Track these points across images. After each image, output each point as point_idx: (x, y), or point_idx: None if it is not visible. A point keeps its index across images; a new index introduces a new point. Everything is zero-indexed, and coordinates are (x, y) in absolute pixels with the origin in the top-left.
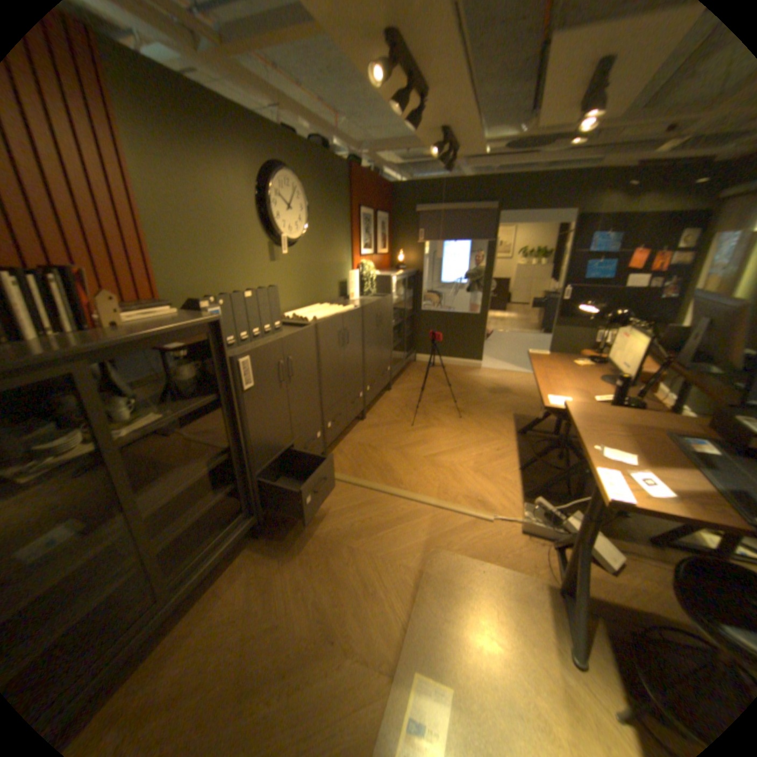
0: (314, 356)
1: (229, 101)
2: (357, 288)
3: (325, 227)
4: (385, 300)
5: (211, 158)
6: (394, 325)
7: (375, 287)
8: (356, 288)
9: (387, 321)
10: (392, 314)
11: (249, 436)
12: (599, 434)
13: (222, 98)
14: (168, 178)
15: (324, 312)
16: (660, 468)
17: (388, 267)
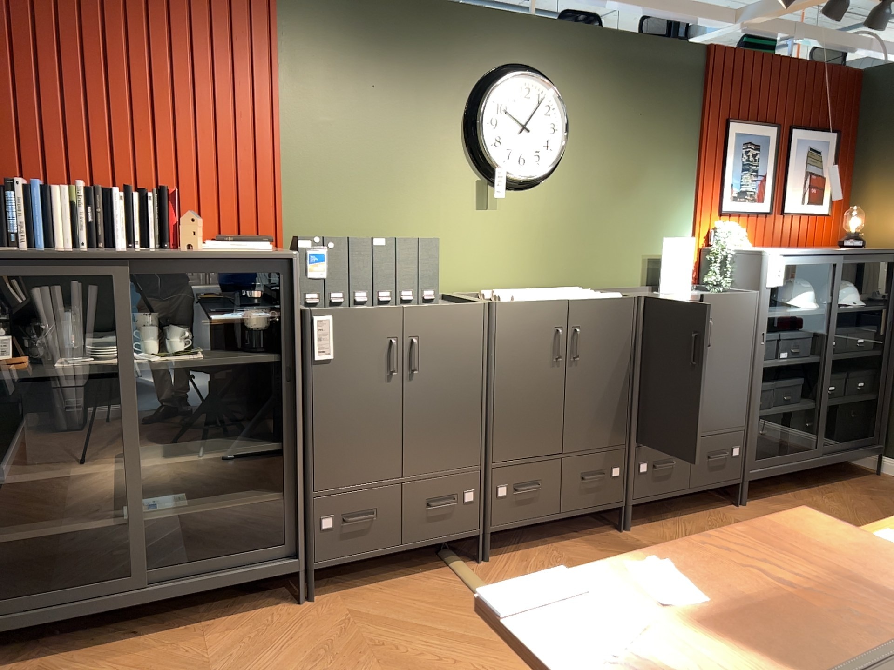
0: (479, 353)
1: (441, 3)
2: (691, 272)
3: (623, 159)
4: (733, 297)
5: (397, 74)
6: (786, 362)
7: (734, 273)
8: (686, 272)
9: (741, 344)
10: (764, 332)
11: (312, 429)
12: (725, 568)
13: (430, 1)
14: (330, 103)
15: (549, 294)
16: (714, 650)
17: (830, 244)
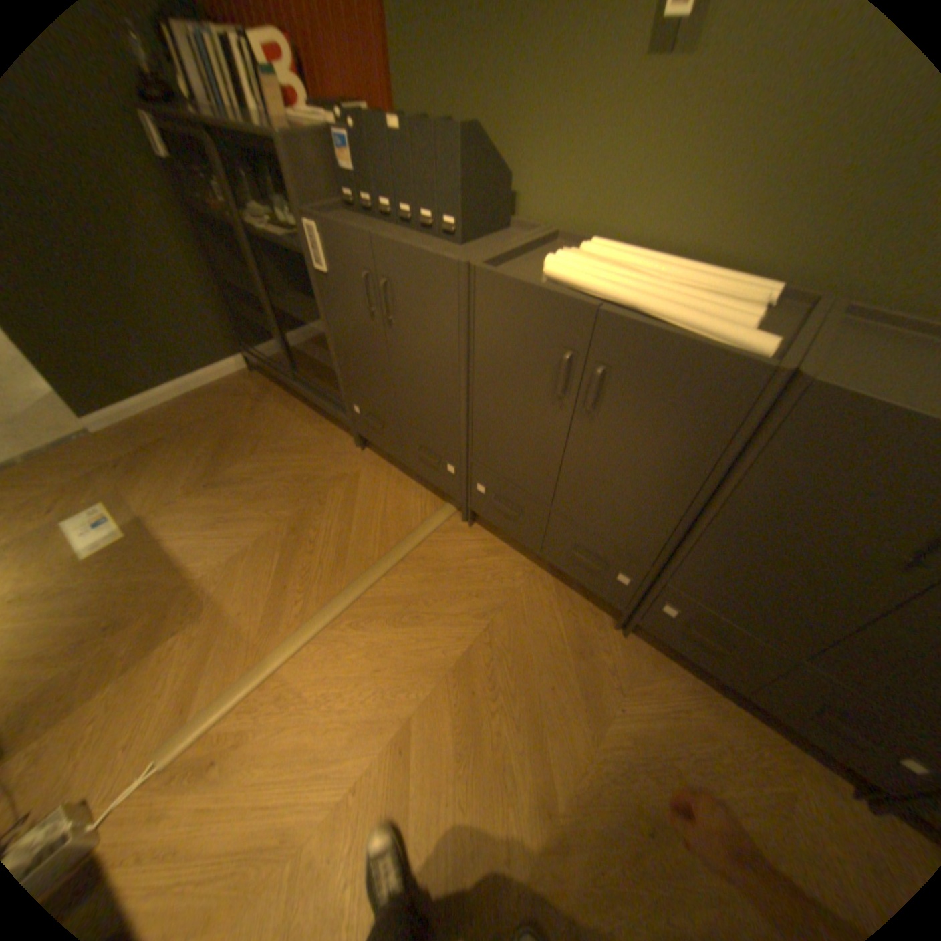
0: (453, 332)
1: None
2: None
3: None
4: None
5: None
6: None
7: None
8: None
9: None
10: None
11: (333, 333)
12: None
13: None
14: None
15: (631, 281)
16: None
17: None
